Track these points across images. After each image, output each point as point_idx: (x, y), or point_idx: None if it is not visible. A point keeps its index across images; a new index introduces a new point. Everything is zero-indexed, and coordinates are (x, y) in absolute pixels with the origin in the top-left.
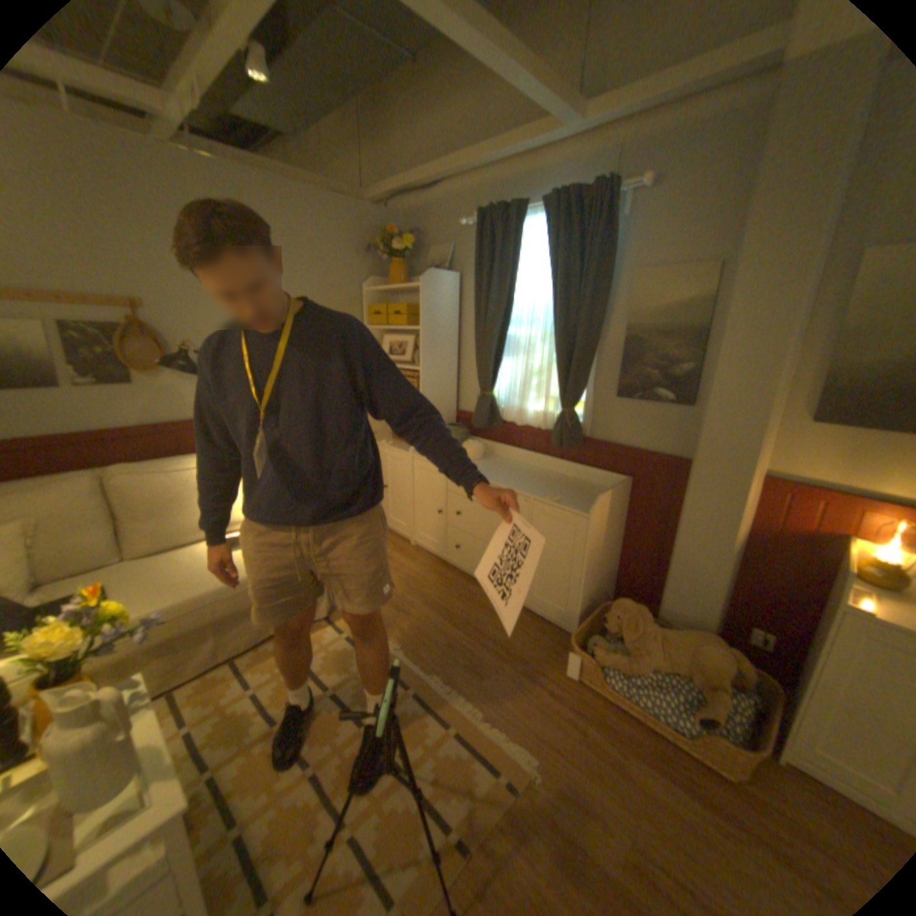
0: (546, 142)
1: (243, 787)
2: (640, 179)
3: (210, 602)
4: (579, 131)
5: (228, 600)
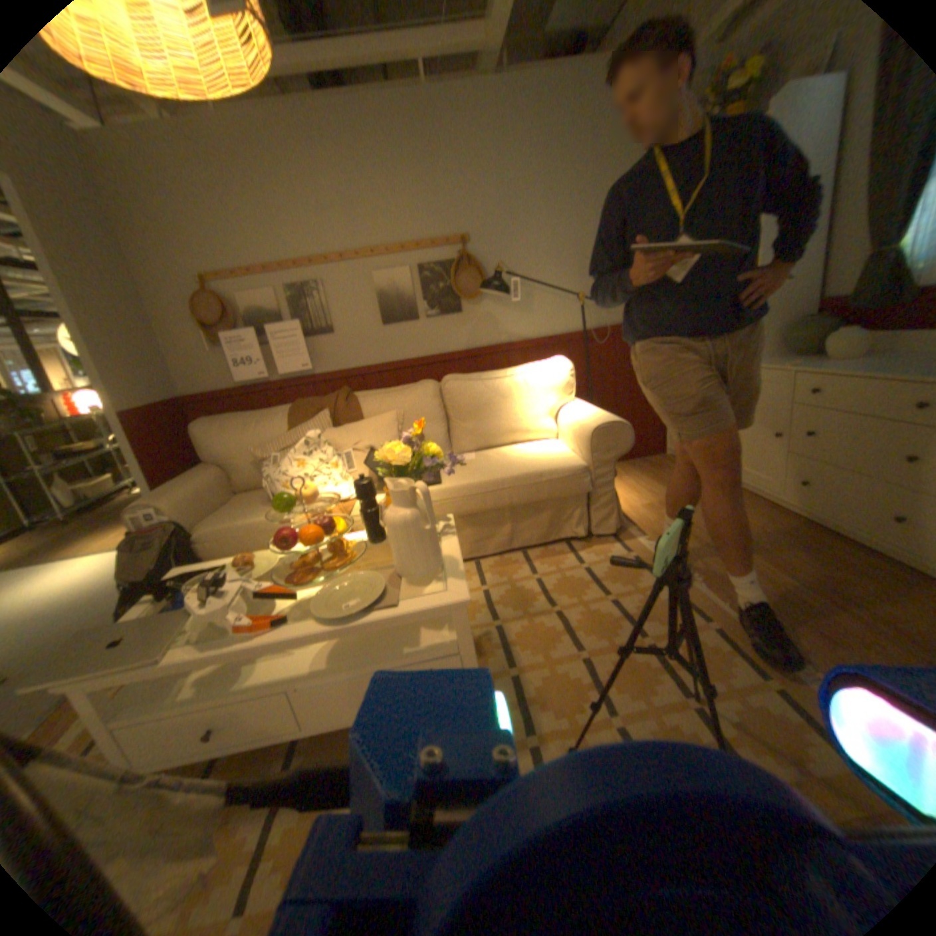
0: None
1: (523, 641)
2: None
3: (507, 484)
4: None
5: (522, 486)
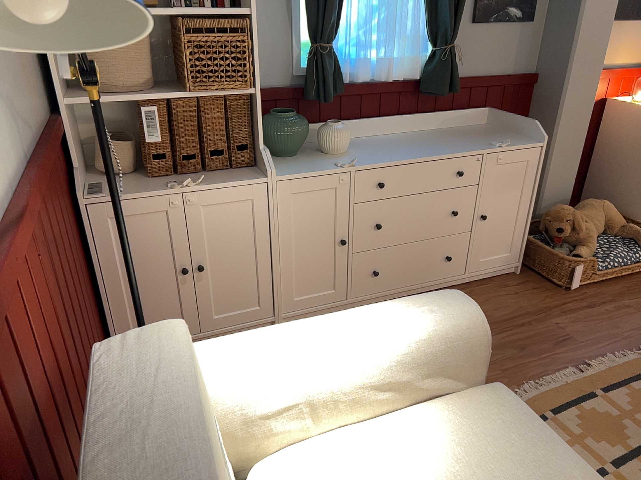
0: None
1: None
2: None
3: None
4: None
5: None
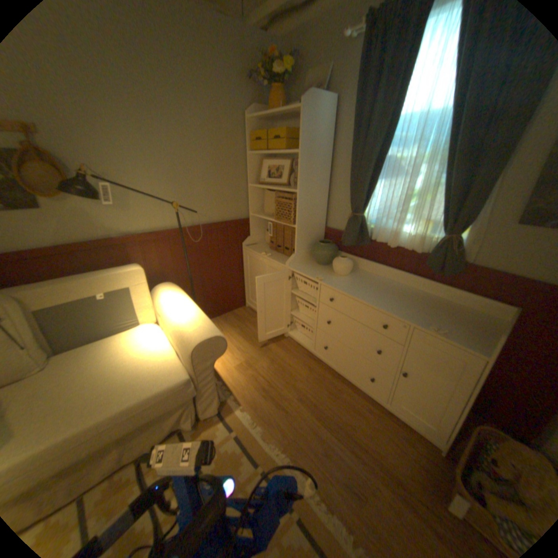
0: None
1: None
2: None
3: (107, 426)
4: None
5: (125, 421)
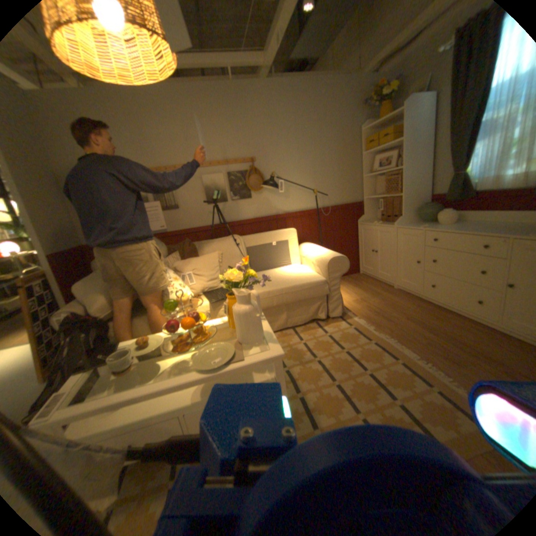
0: None
1: (302, 378)
2: None
3: (285, 291)
4: None
5: (292, 292)
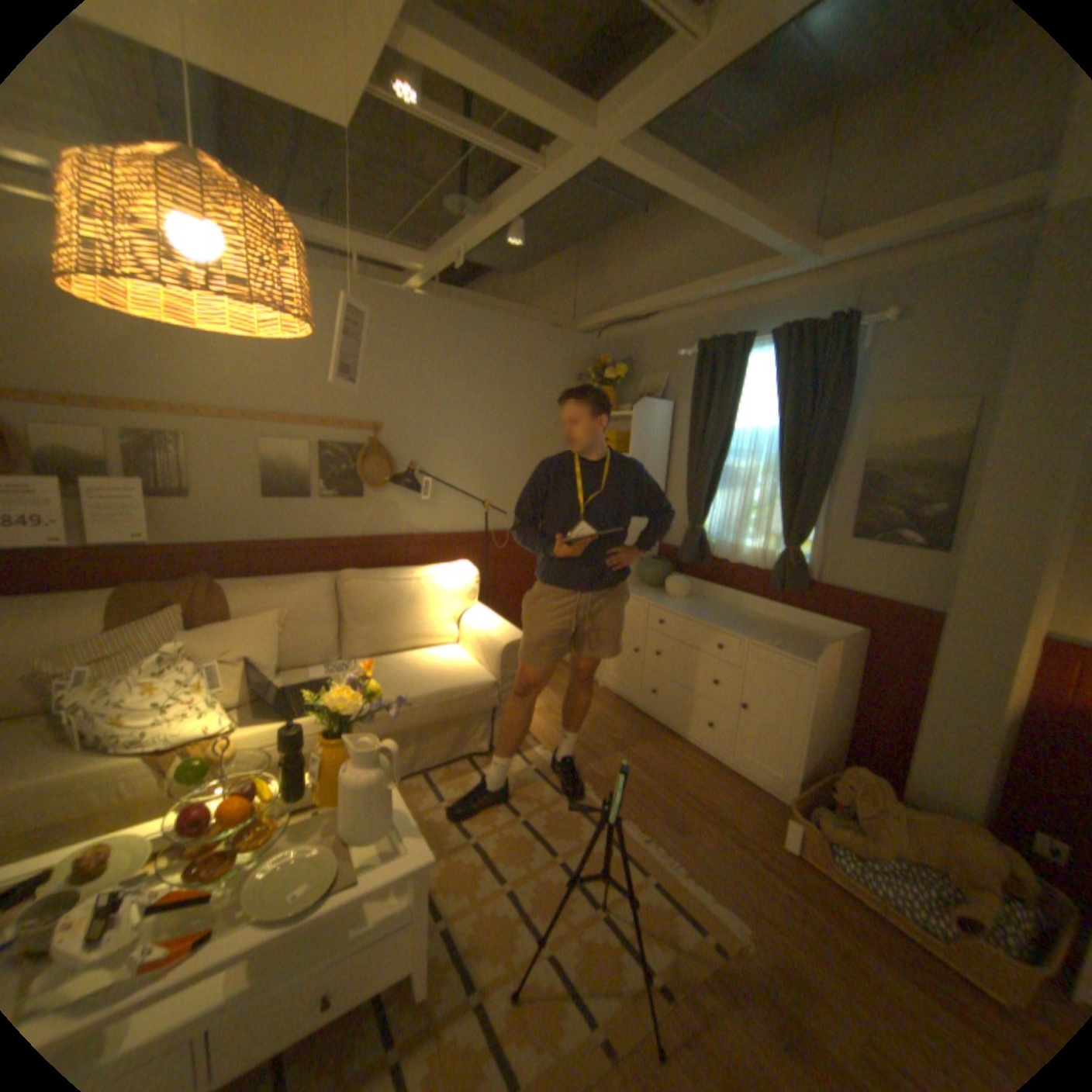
0: (776, 277)
1: (445, 888)
2: (883, 314)
3: (420, 706)
4: (814, 267)
5: (434, 707)
